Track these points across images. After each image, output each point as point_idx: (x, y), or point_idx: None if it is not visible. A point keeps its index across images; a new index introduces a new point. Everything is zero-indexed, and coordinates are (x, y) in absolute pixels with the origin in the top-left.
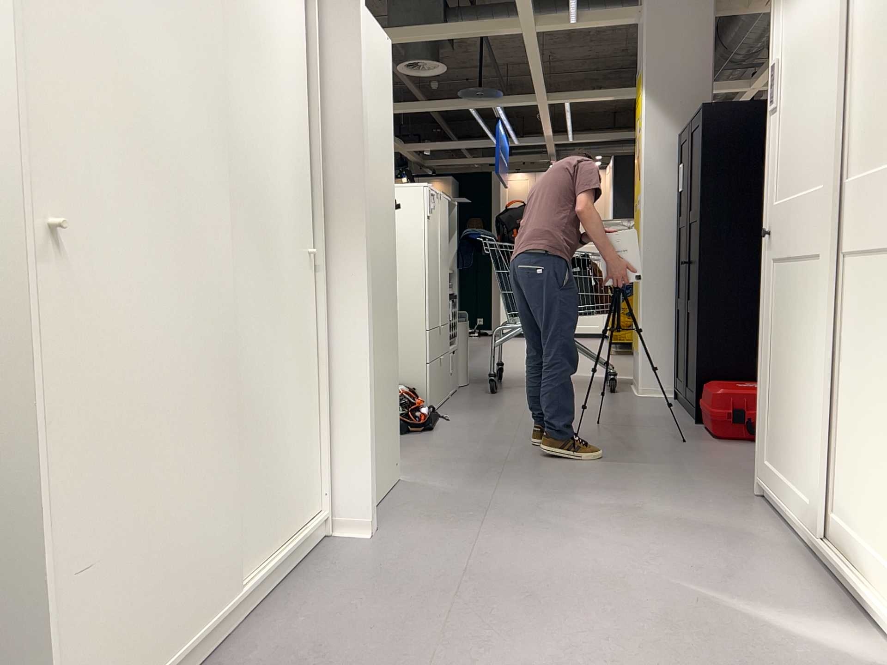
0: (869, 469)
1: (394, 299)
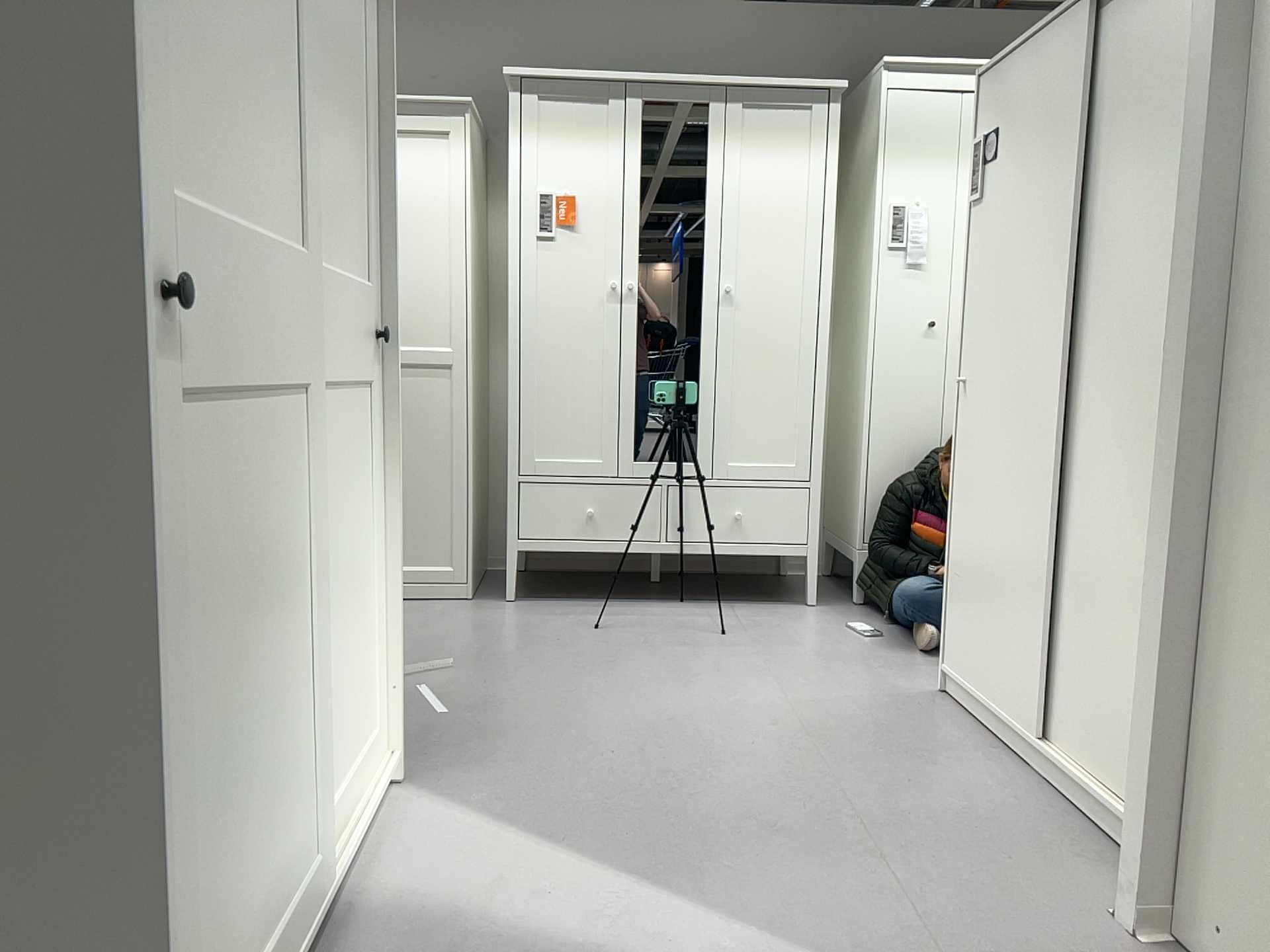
0: (344, 674)
1: None
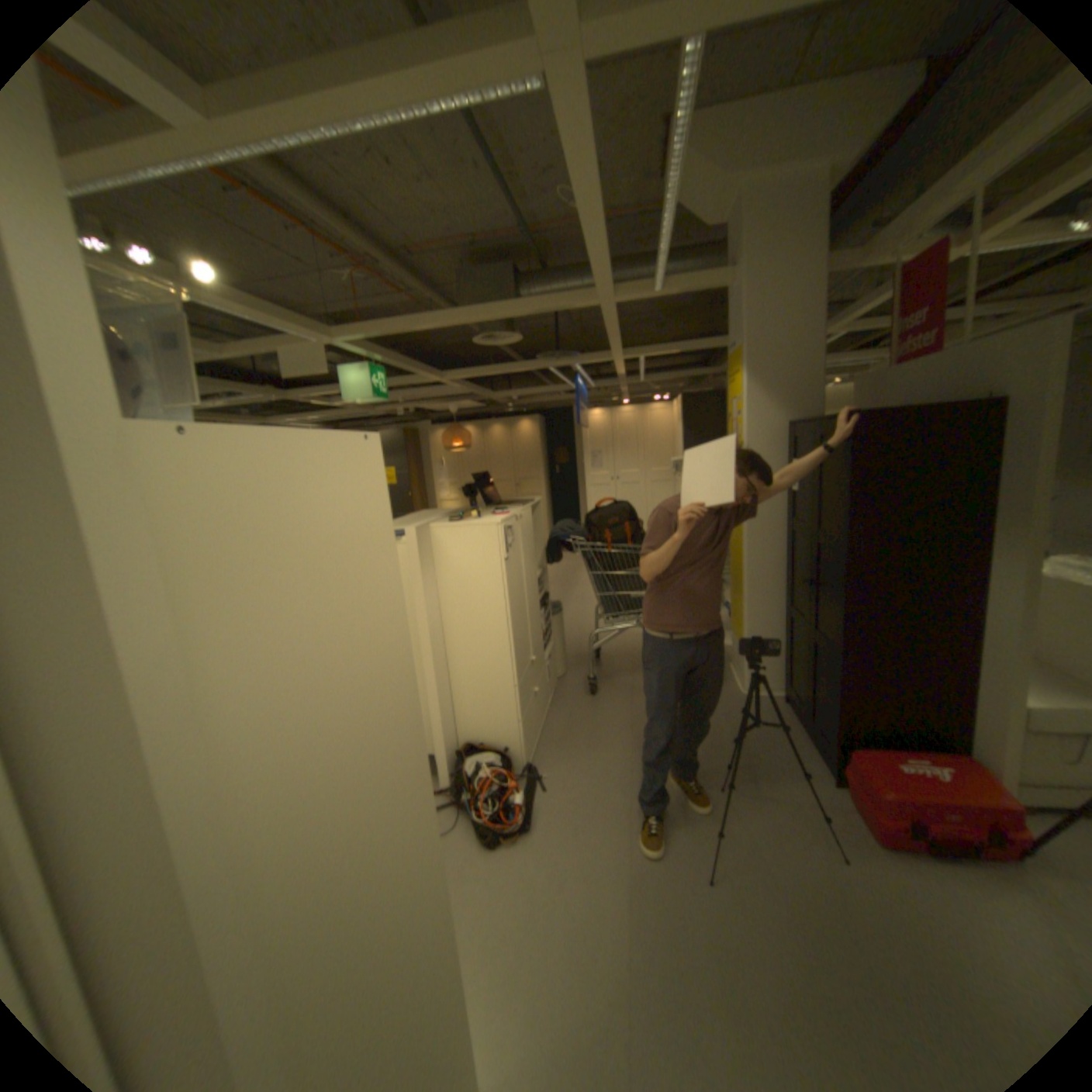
0: None
1: (435, 879)
